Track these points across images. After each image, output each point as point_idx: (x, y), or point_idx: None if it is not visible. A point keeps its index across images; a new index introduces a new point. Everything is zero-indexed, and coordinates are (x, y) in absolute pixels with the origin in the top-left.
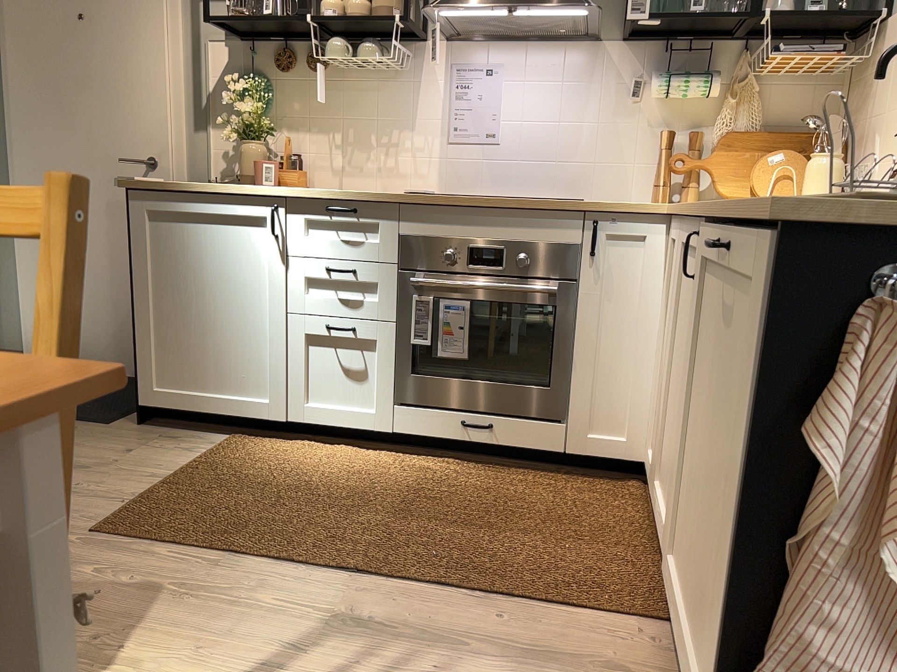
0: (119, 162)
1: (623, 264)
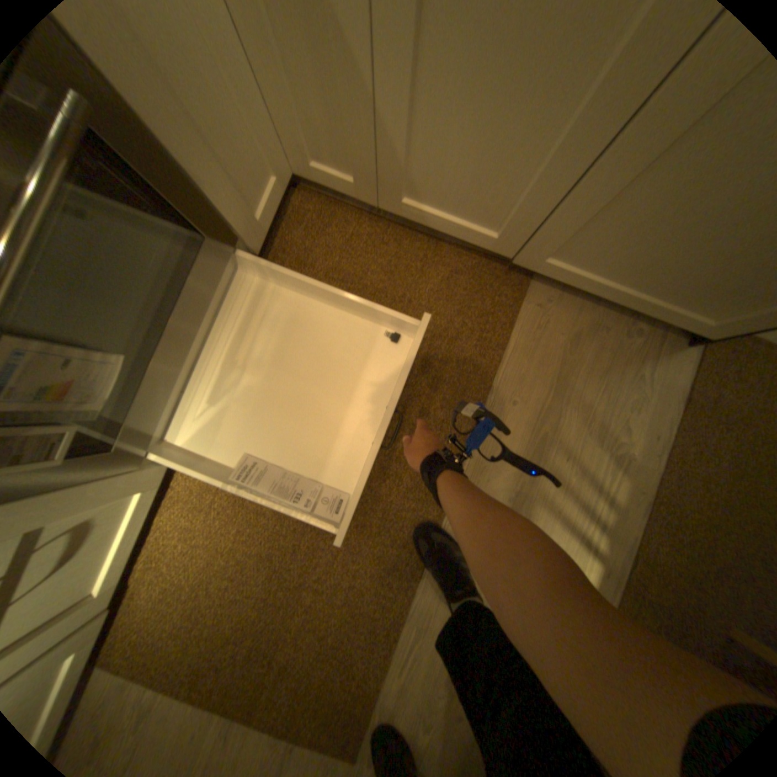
0: None
1: None
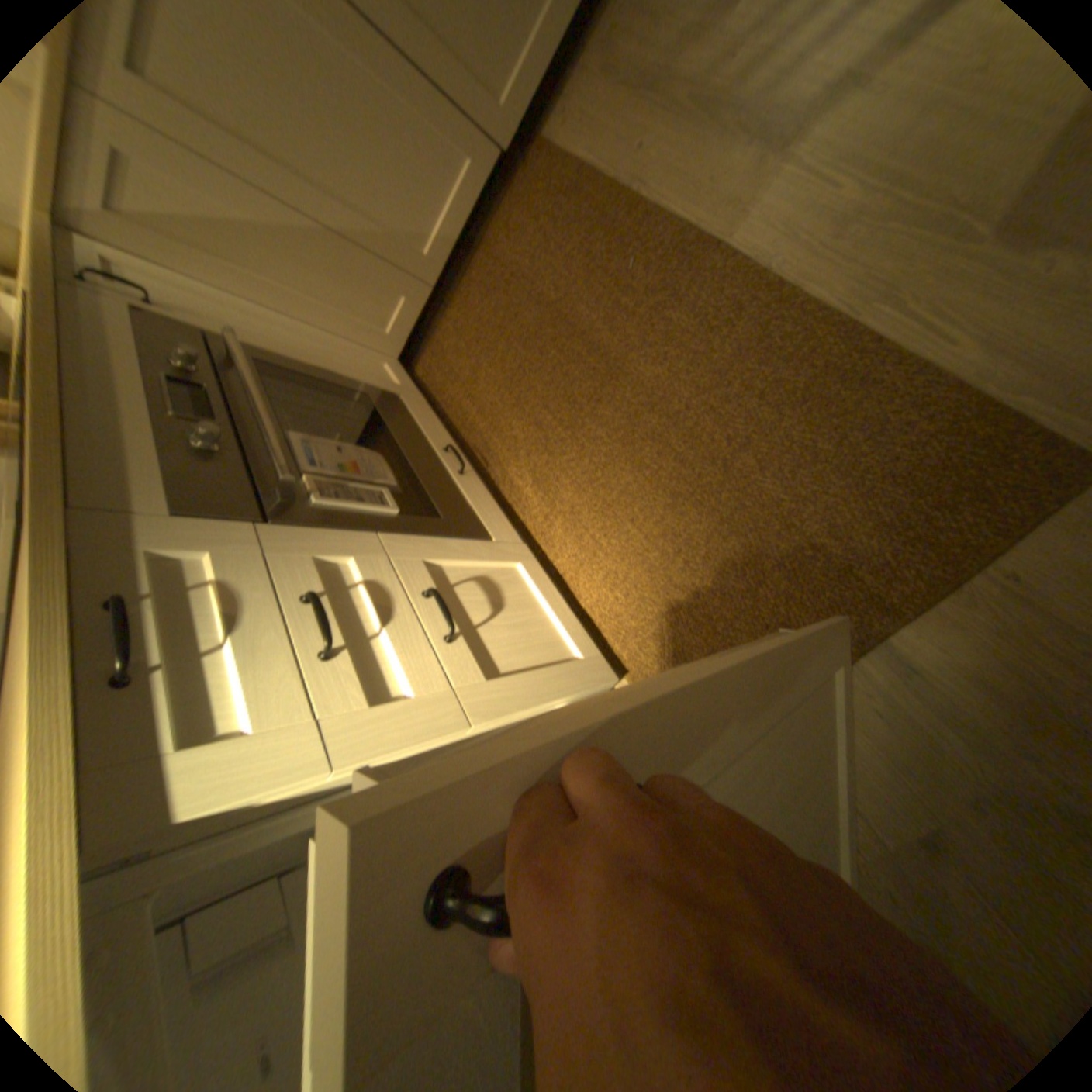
0: None
1: (162, 296)
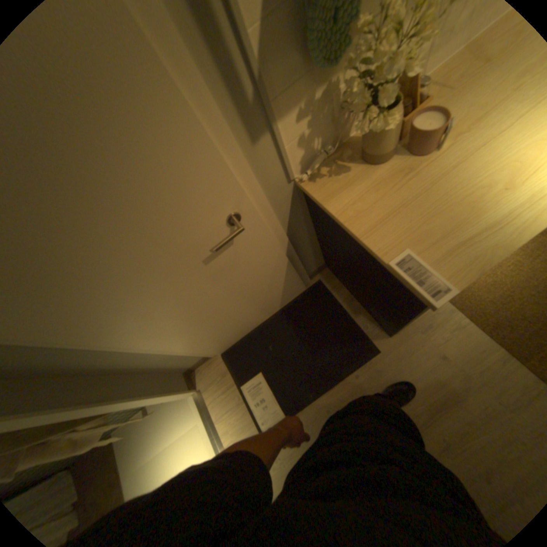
0: (214, 252)
1: None
